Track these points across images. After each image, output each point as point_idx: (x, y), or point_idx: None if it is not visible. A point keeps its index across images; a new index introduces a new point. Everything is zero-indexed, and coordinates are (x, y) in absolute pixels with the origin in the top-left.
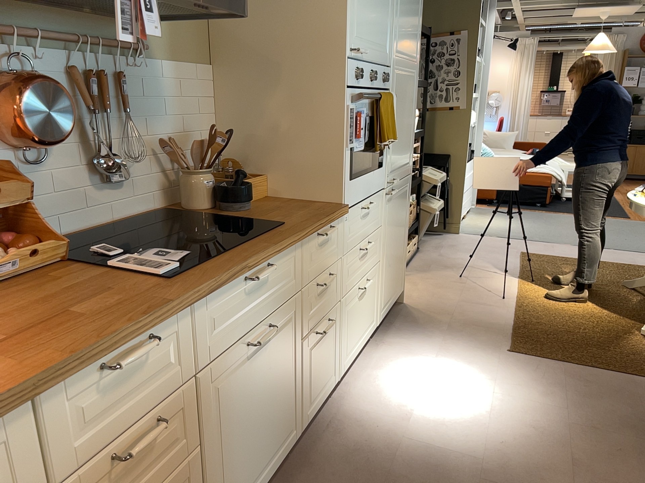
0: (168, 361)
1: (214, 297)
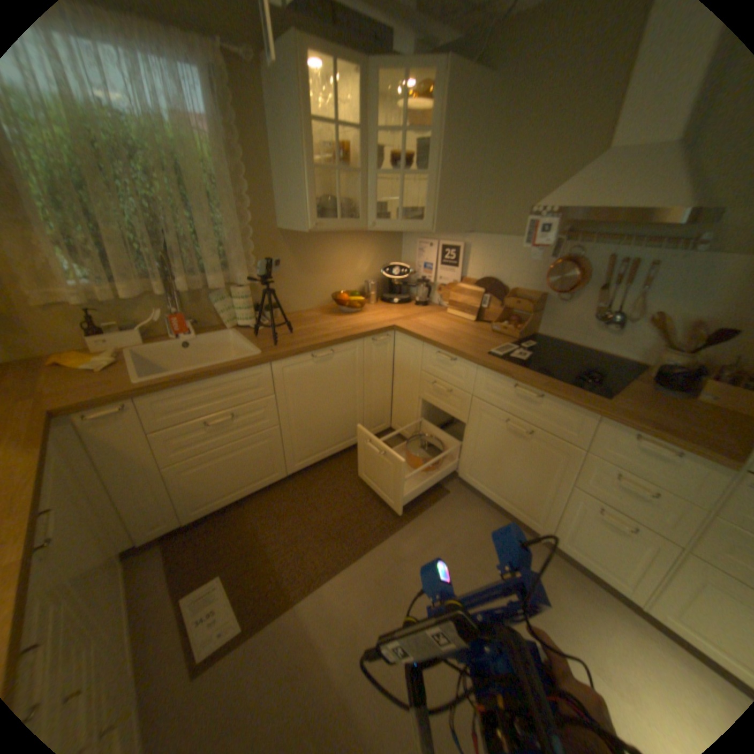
0: (459, 375)
1: (490, 373)
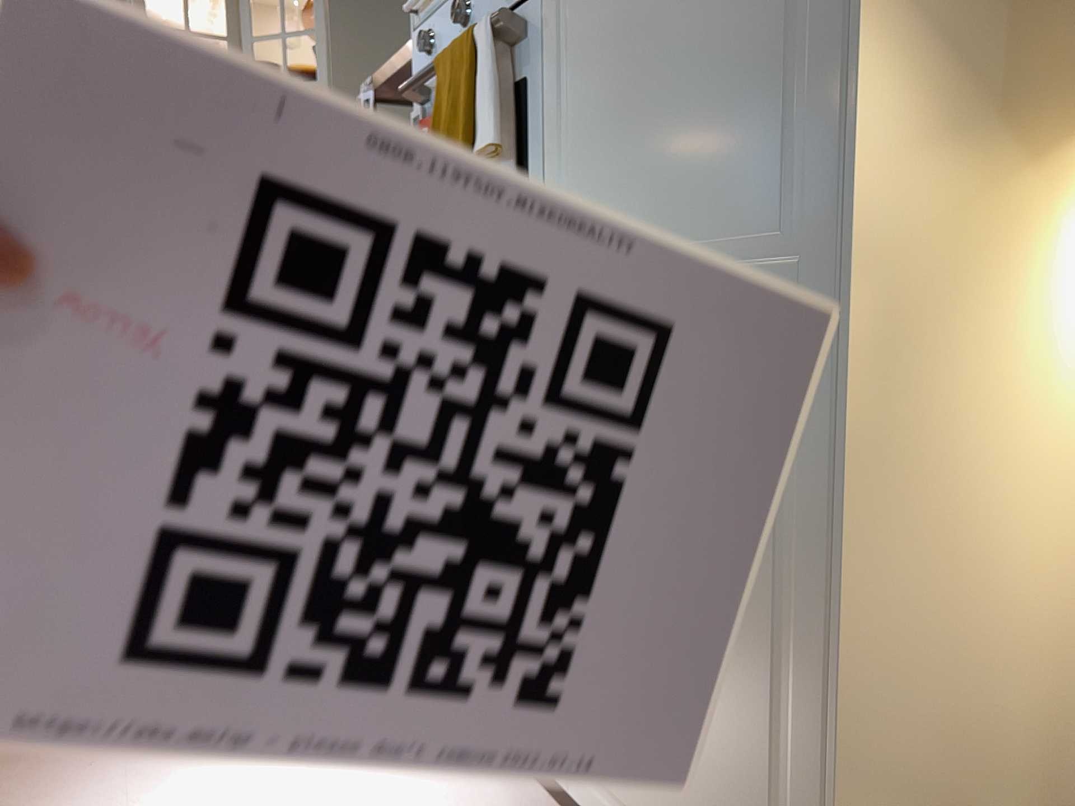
0: None
1: None
